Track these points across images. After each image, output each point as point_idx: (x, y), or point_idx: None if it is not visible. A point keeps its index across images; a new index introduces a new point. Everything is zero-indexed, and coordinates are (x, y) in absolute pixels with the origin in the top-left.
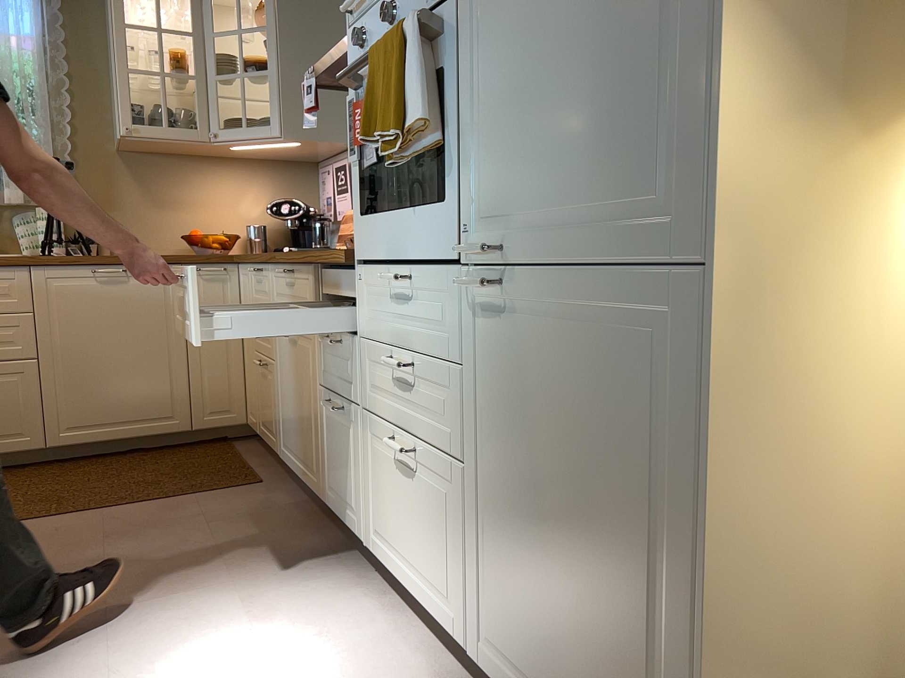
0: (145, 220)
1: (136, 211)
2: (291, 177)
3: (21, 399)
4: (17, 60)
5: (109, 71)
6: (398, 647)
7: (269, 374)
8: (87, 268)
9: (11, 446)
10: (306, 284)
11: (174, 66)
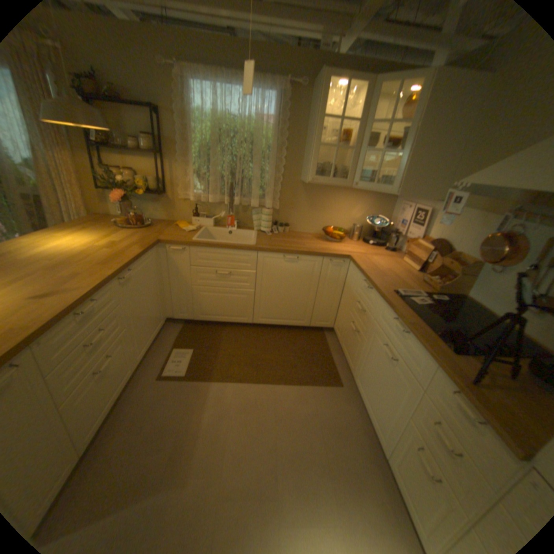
0: (306, 215)
1: (303, 210)
2: (382, 199)
3: (246, 304)
4: (265, 130)
5: (306, 136)
6: None
7: (359, 338)
8: (281, 254)
9: (240, 320)
10: (422, 358)
11: (342, 137)
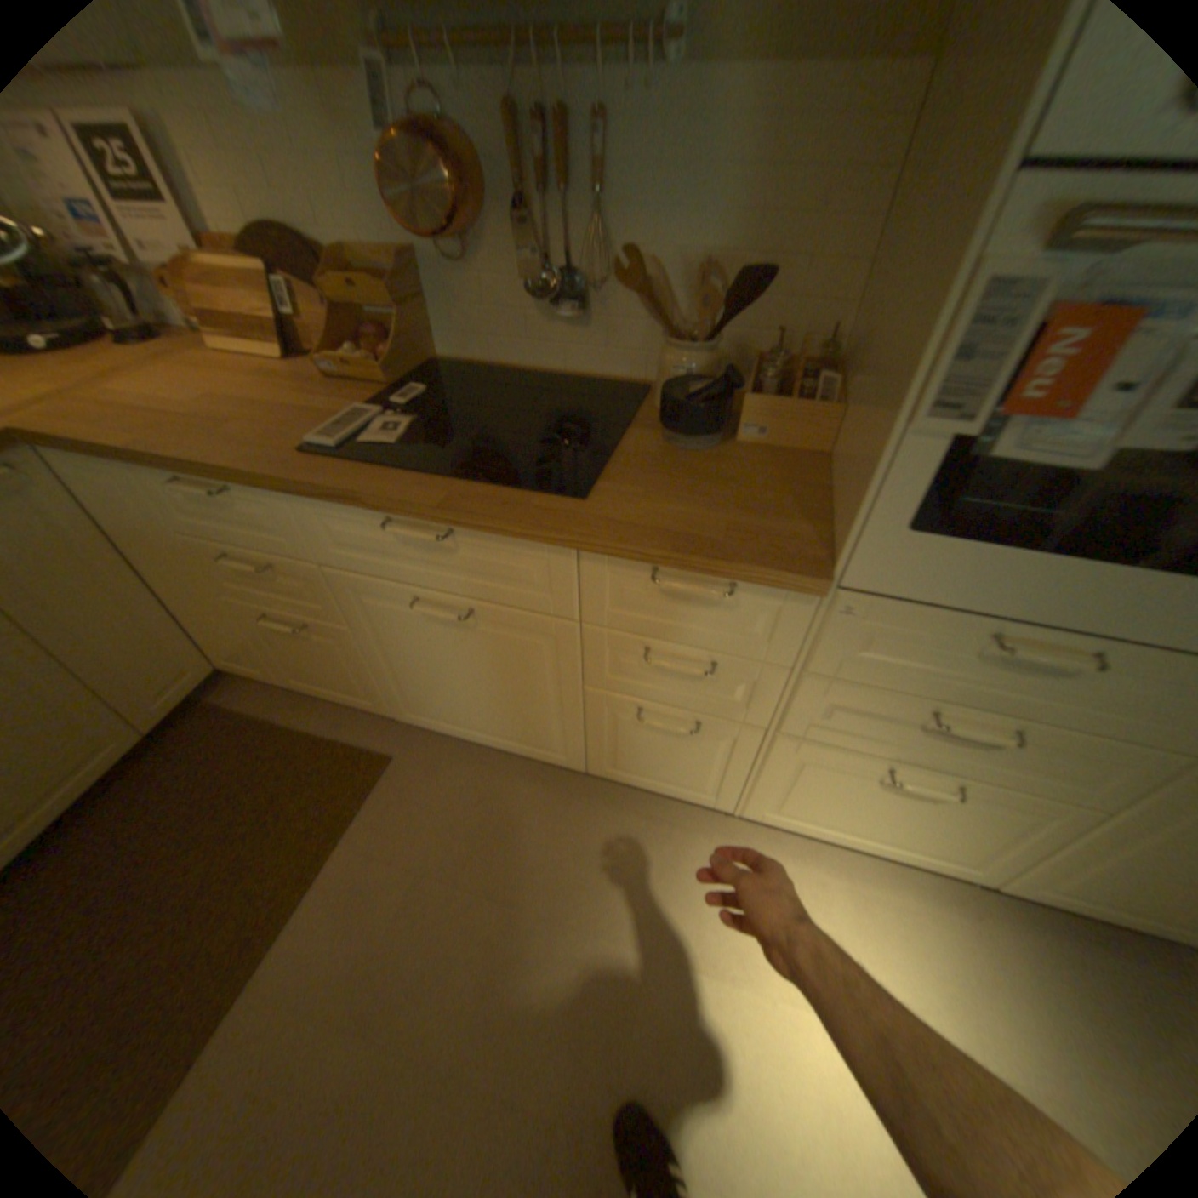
0: None
1: None
2: None
3: None
4: None
5: None
6: (863, 889)
7: (320, 637)
8: None
9: None
10: (525, 561)
11: None
